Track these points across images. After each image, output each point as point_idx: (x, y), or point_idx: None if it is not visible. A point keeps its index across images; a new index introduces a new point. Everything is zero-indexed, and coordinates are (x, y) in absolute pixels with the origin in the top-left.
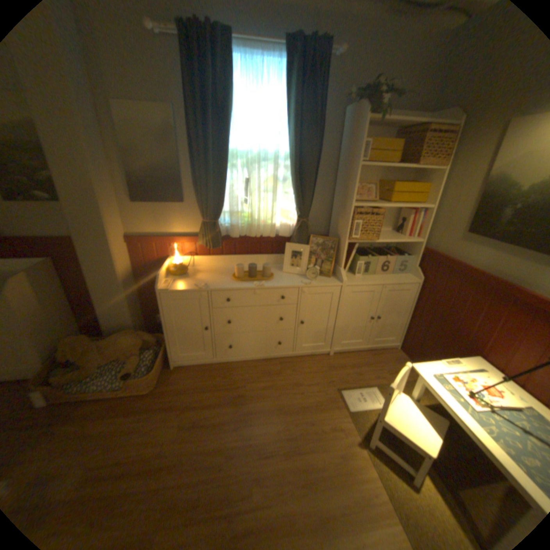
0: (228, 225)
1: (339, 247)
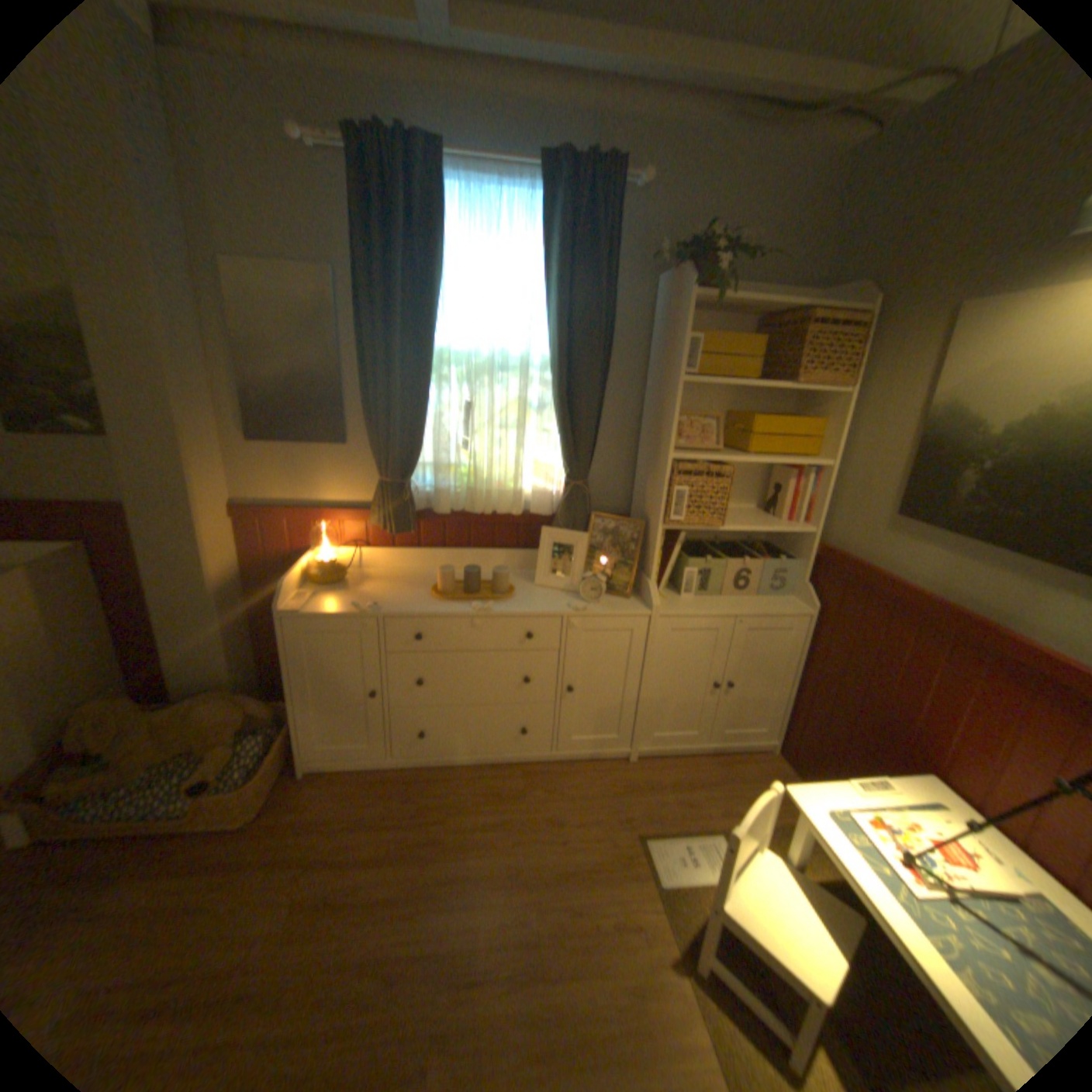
0: (431, 490)
1: (647, 540)
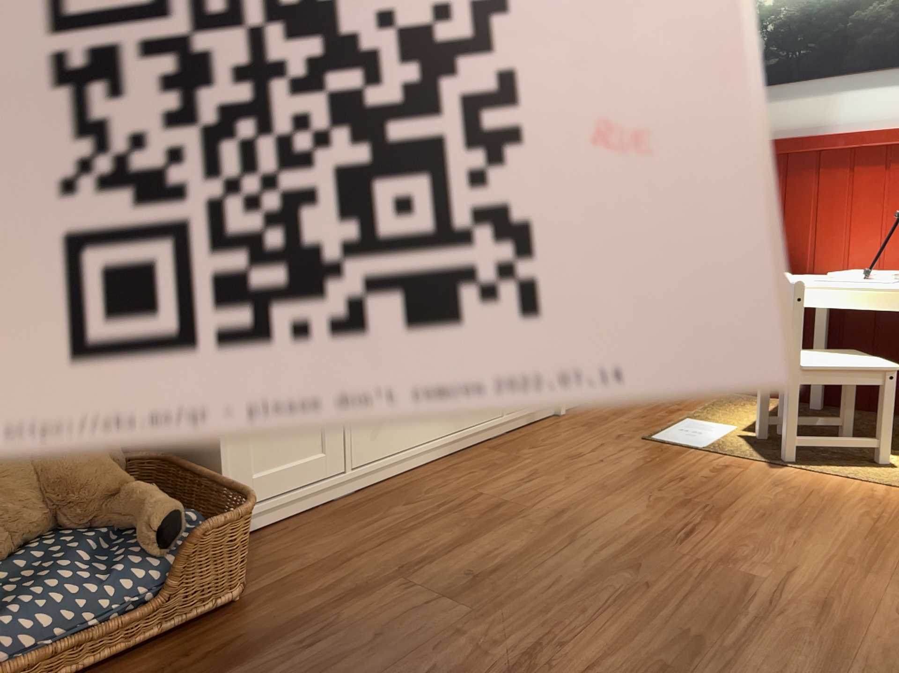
0: None
1: None
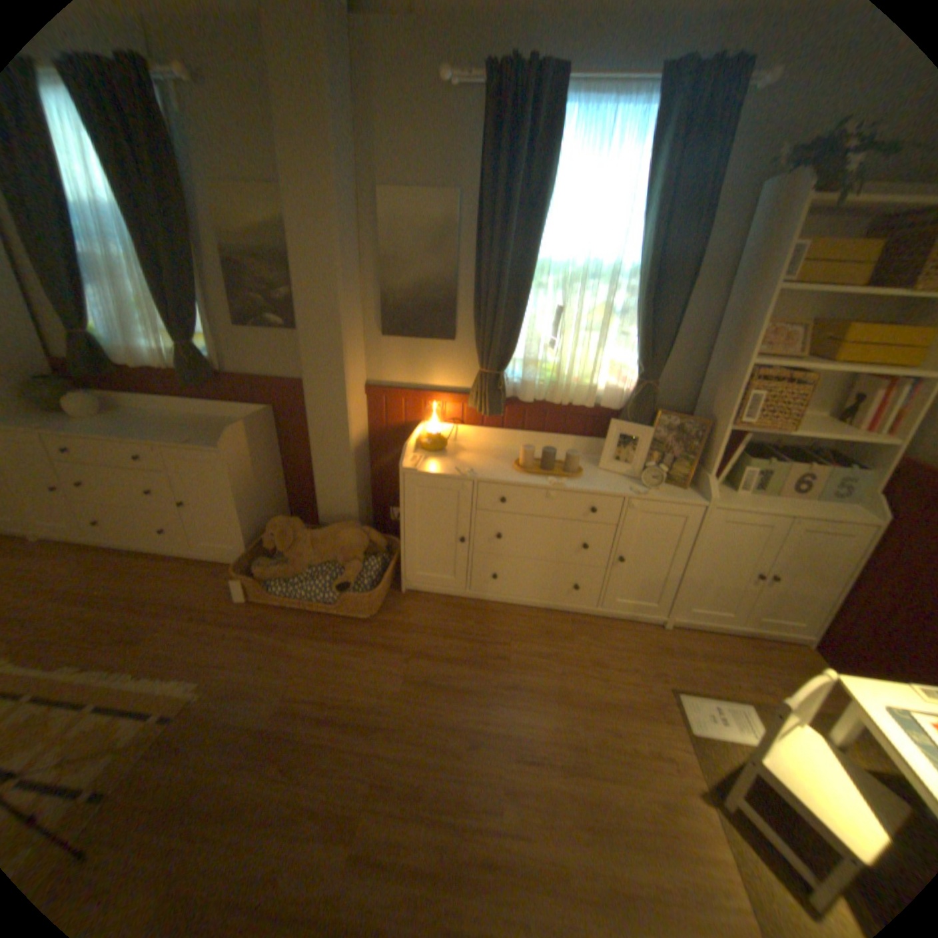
0: (518, 381)
1: (711, 438)
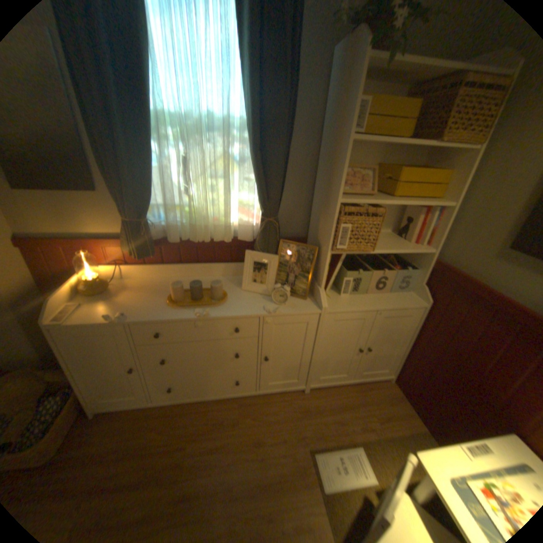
0: (165, 223)
1: (319, 258)
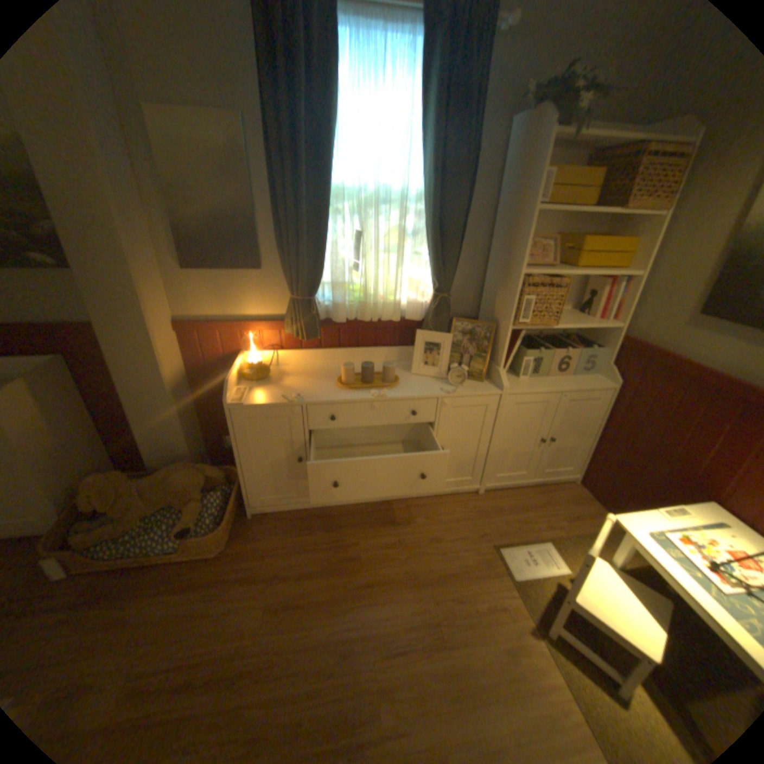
0: (329, 303)
1: (496, 337)
